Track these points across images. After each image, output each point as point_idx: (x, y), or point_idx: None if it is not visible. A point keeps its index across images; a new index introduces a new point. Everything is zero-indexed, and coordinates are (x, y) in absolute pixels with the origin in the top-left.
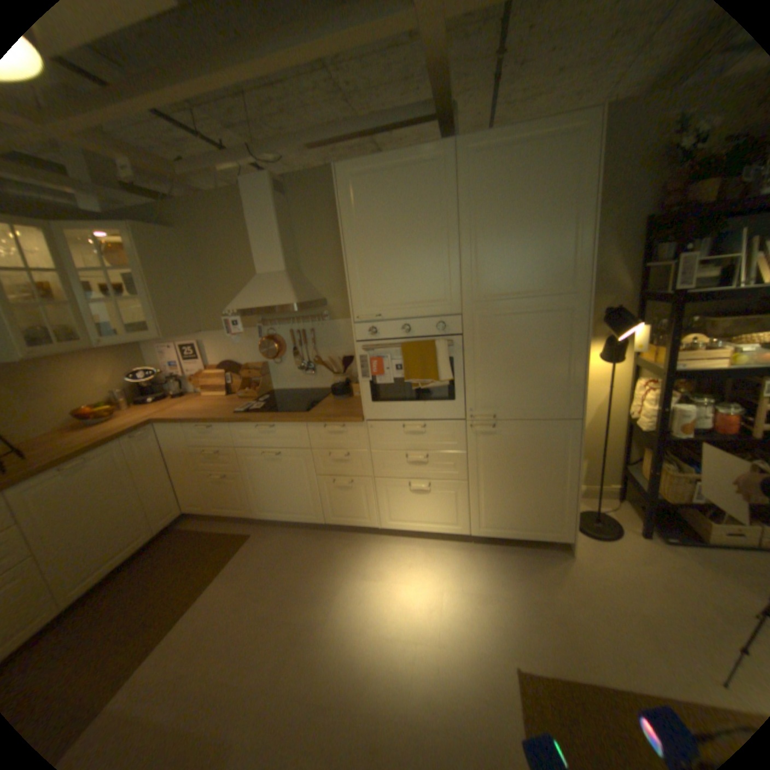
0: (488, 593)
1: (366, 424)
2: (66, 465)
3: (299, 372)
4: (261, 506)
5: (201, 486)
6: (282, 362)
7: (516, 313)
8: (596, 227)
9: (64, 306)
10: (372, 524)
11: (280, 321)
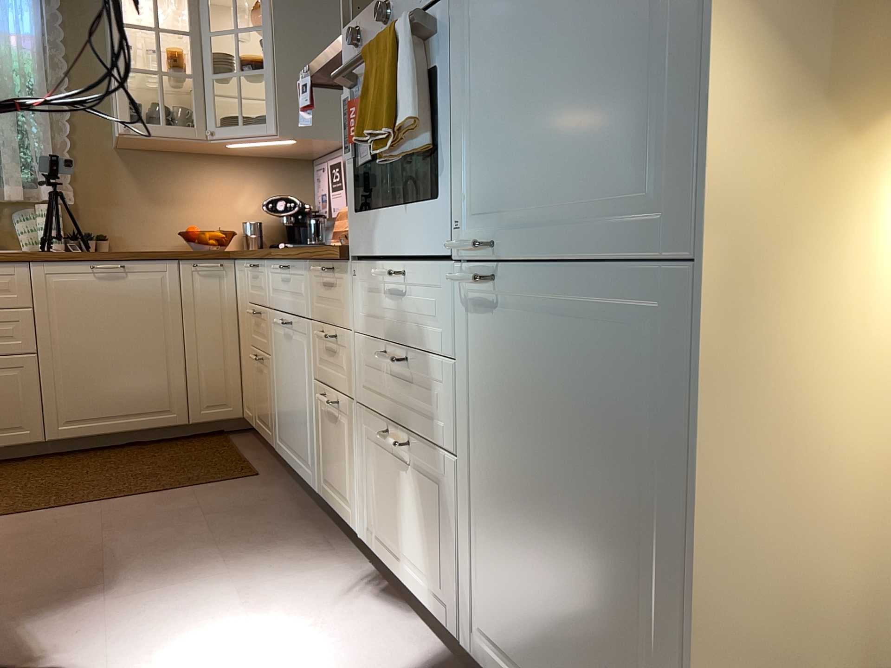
0: None
1: (353, 268)
2: (103, 264)
3: None
4: (280, 427)
5: (252, 371)
6: None
7: None
8: None
9: (190, 78)
10: (354, 526)
11: None
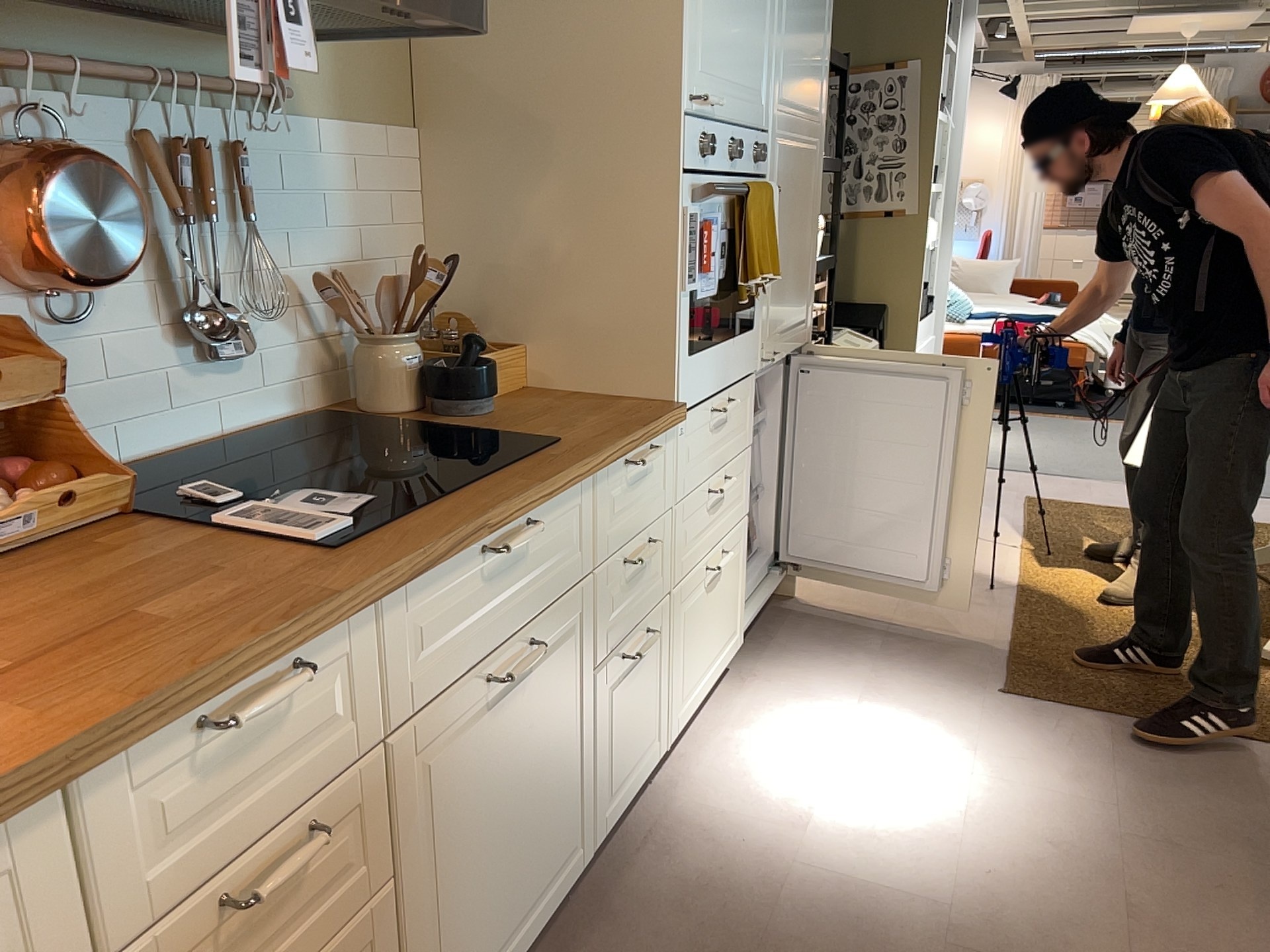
0: (856, 680)
1: (677, 427)
2: None
3: (179, 362)
4: None
5: None
6: (96, 312)
7: (795, 149)
8: (830, 31)
9: None
10: (660, 746)
11: (115, 76)
